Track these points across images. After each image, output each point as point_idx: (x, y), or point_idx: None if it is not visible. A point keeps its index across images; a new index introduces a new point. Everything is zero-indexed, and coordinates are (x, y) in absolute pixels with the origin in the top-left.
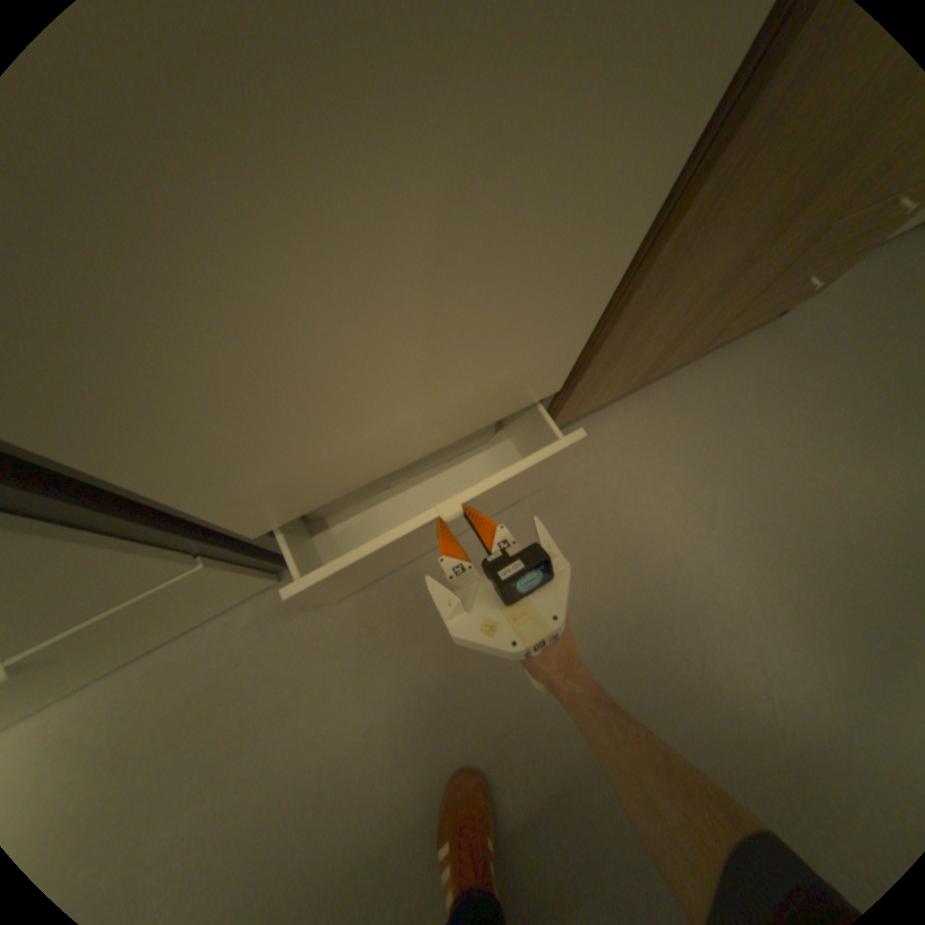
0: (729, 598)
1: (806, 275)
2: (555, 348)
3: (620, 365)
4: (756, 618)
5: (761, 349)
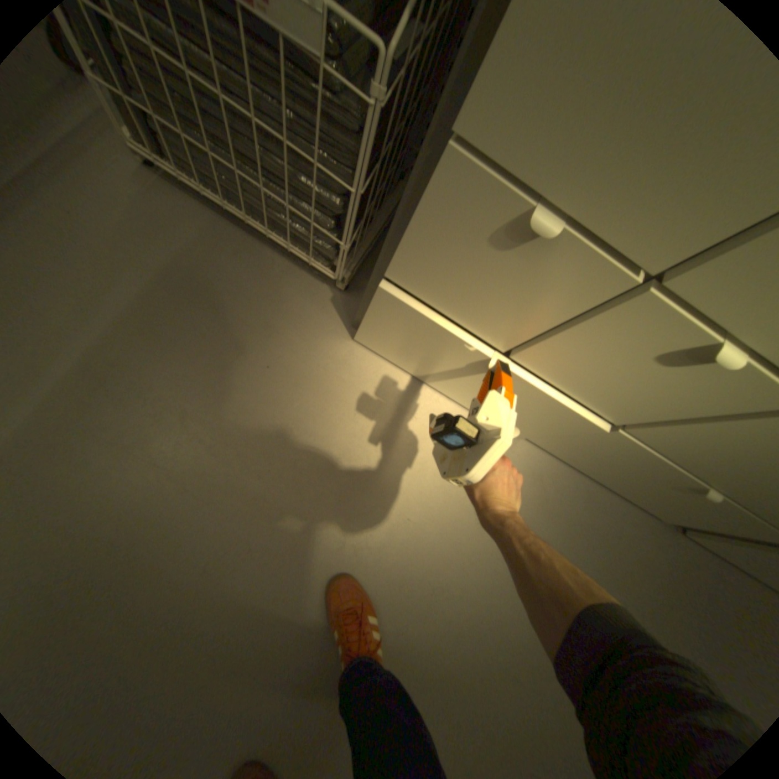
0: None
1: None
2: None
3: None
4: None
5: None
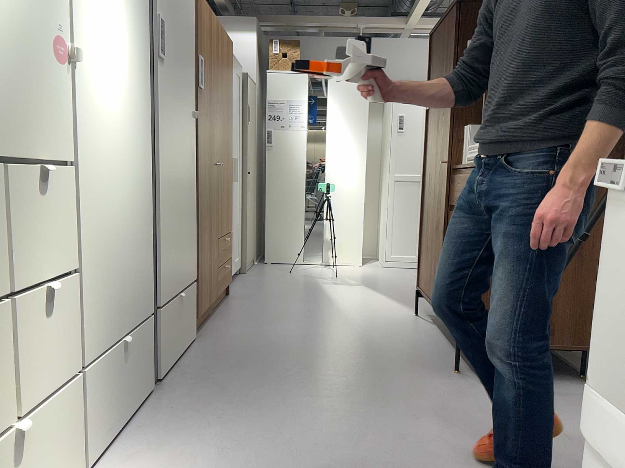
0: (295, 329)
1: (223, 263)
2: (192, 253)
3: (202, 280)
4: (306, 328)
5: (233, 301)
